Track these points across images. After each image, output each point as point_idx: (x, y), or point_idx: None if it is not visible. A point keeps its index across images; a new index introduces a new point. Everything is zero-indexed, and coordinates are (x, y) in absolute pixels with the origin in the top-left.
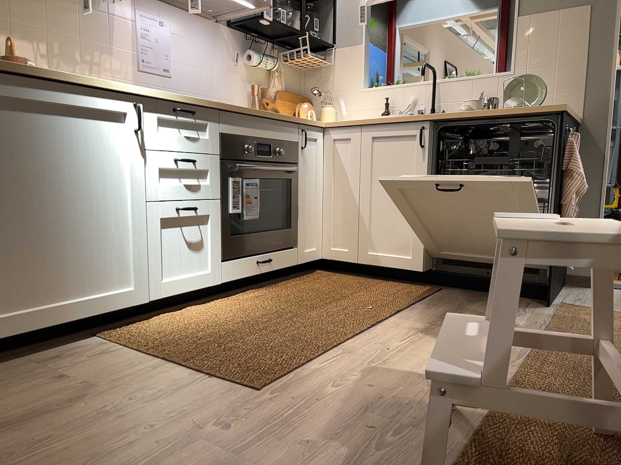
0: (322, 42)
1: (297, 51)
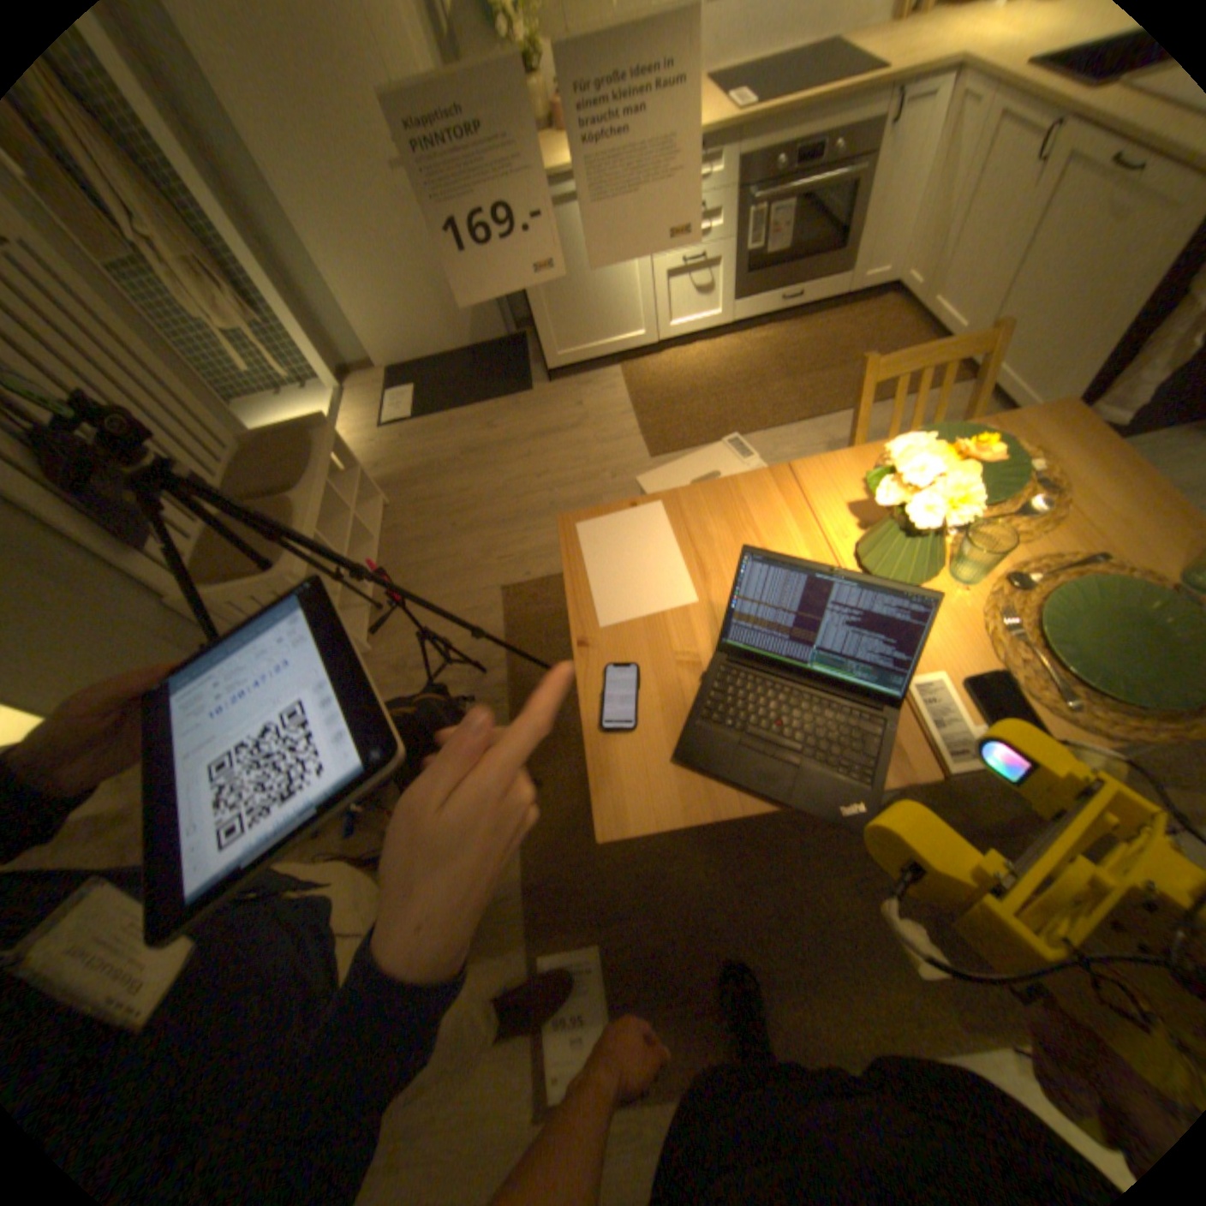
0: None
1: None
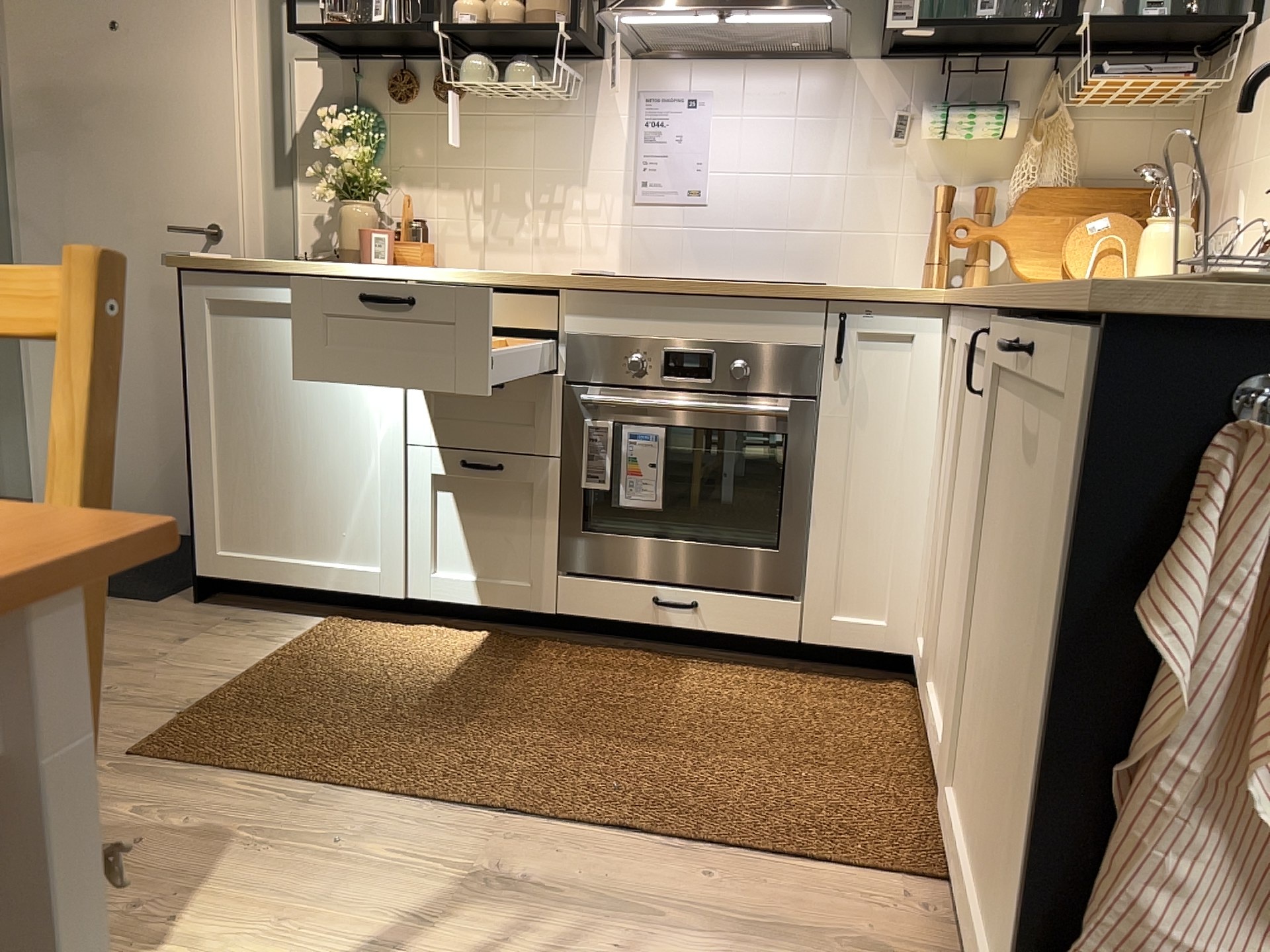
0: (1191, 19)
1: (1076, 69)
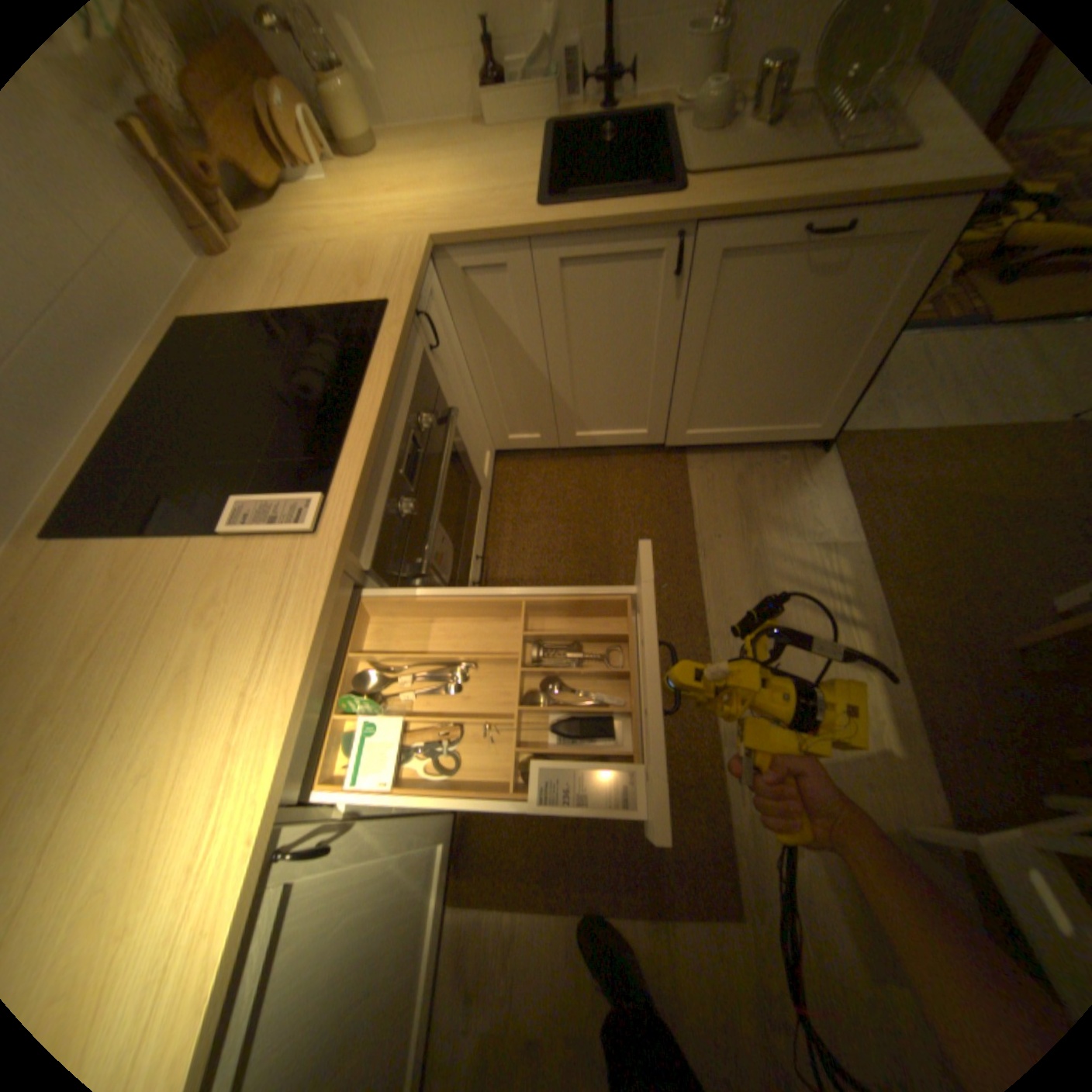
0: None
1: None
